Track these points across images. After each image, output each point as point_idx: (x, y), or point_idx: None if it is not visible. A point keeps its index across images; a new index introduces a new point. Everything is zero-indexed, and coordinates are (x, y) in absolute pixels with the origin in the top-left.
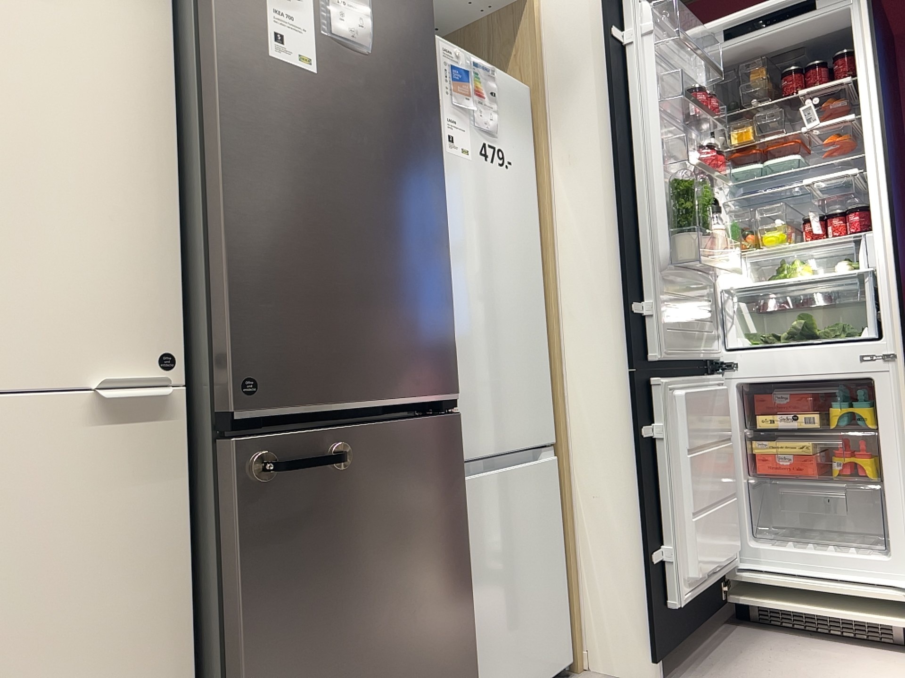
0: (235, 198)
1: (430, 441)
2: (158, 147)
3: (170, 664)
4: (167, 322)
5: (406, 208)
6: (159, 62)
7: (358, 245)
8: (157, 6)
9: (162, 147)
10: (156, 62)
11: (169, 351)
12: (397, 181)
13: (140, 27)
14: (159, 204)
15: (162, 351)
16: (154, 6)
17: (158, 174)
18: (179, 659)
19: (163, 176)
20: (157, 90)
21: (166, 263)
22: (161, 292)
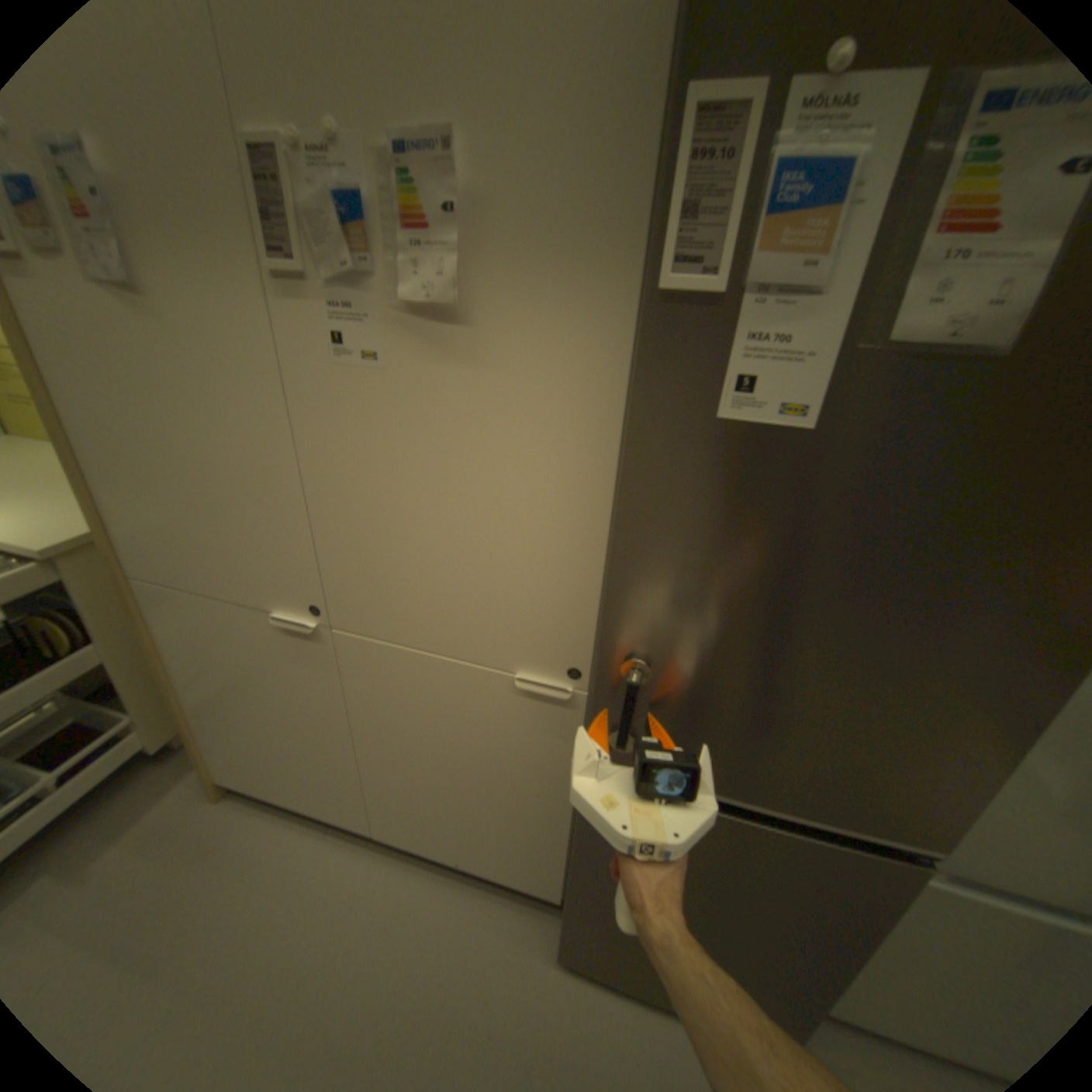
0: (627, 592)
1: (850, 868)
2: (595, 496)
3: (556, 820)
4: (583, 644)
5: (965, 628)
6: (611, 399)
7: (810, 664)
8: (619, 323)
9: (599, 496)
10: (607, 400)
11: (580, 664)
12: (964, 588)
13: (592, 360)
14: (589, 551)
15: (575, 663)
16: (616, 325)
17: (592, 524)
18: (562, 822)
19: (596, 525)
20: (603, 434)
21: (588, 600)
22: (580, 622)
